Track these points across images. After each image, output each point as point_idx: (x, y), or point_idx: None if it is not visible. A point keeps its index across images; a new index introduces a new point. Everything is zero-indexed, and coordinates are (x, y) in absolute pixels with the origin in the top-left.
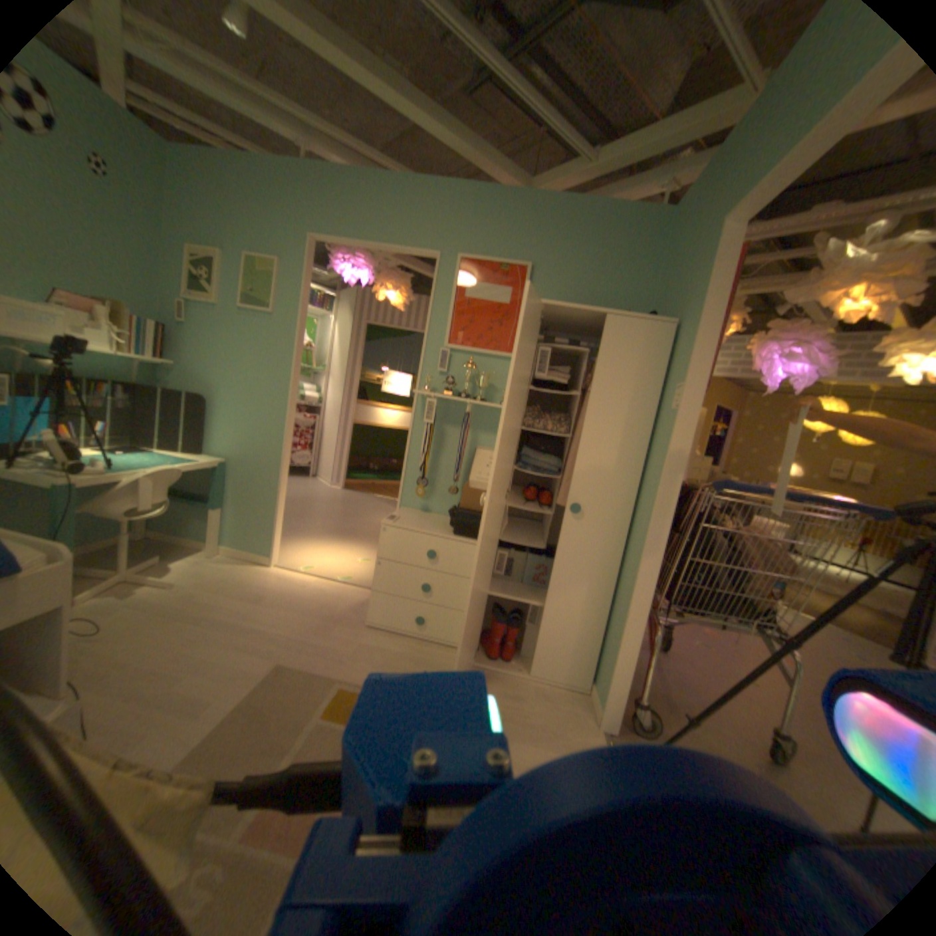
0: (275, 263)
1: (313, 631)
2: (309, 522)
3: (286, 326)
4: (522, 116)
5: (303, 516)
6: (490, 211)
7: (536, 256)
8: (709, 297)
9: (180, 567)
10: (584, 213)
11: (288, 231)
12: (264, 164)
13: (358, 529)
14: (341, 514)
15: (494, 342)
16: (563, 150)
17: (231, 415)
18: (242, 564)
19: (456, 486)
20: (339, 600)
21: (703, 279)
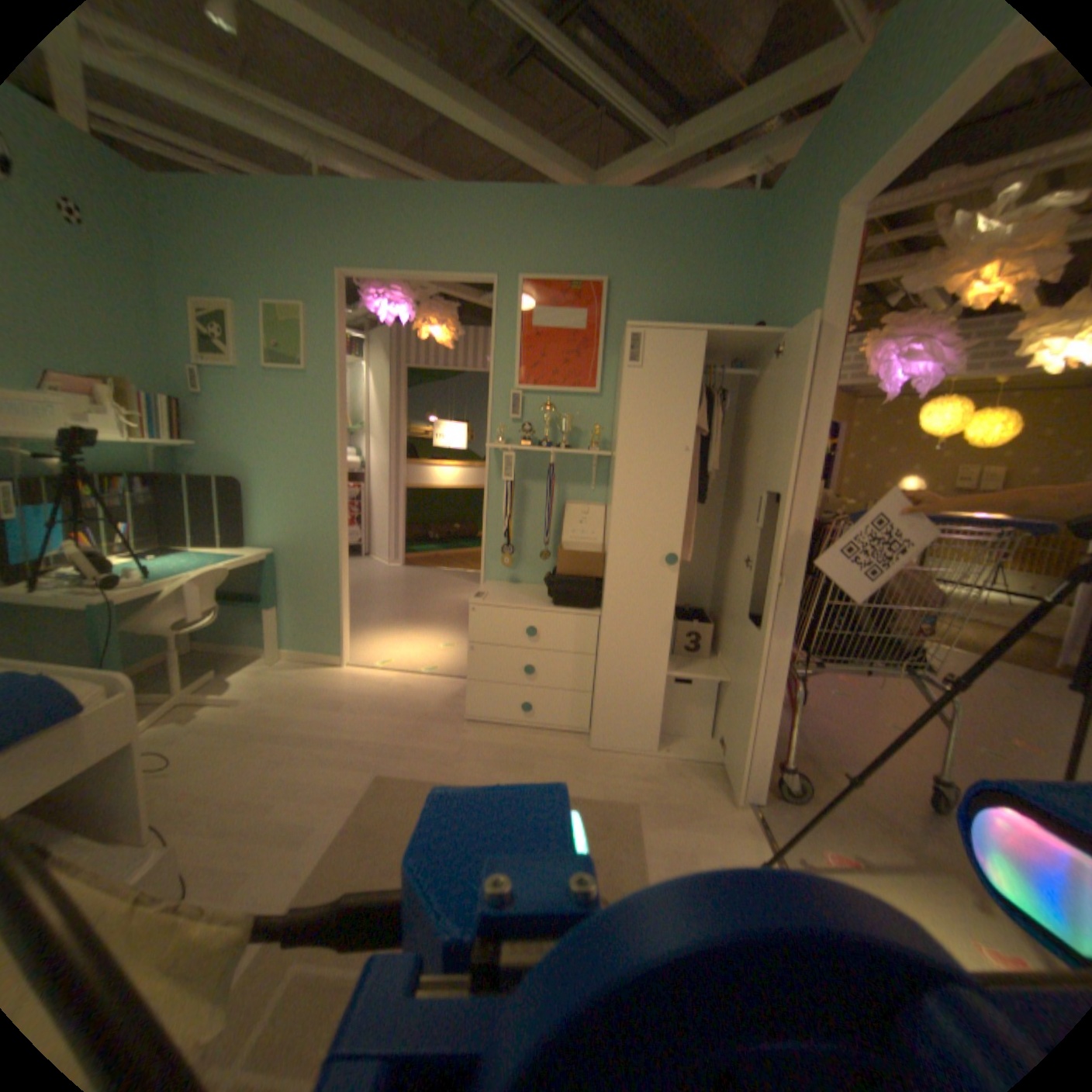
0: (300, 309)
1: (406, 733)
2: (373, 609)
3: (323, 384)
4: (574, 95)
5: (365, 603)
6: (551, 218)
7: (611, 268)
8: (829, 300)
9: (238, 679)
10: (663, 210)
11: (310, 268)
12: (270, 188)
13: (431, 610)
14: (408, 595)
15: (572, 377)
16: (625, 132)
17: (272, 496)
18: (309, 668)
19: (545, 550)
20: (428, 695)
21: (818, 278)
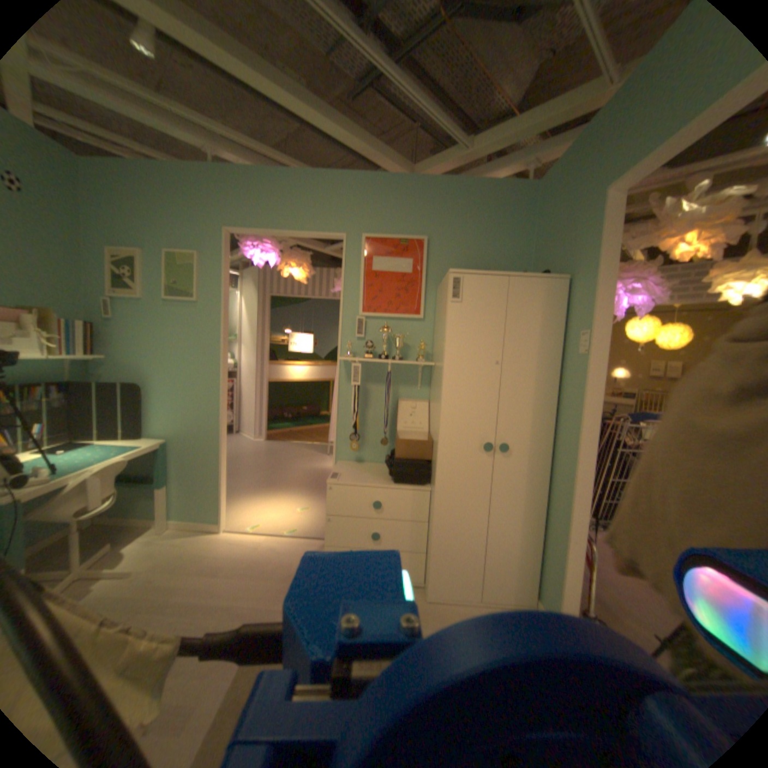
0: (195, 256)
1: (275, 596)
2: (244, 479)
3: (211, 312)
4: (397, 114)
5: (237, 473)
6: (385, 195)
7: (429, 230)
8: (604, 255)
9: (131, 550)
10: (465, 191)
11: (204, 226)
12: (174, 169)
13: (289, 478)
14: (270, 466)
15: (403, 306)
16: (431, 140)
17: (166, 397)
18: (192, 536)
19: (383, 436)
20: (291, 557)
21: (591, 240)
